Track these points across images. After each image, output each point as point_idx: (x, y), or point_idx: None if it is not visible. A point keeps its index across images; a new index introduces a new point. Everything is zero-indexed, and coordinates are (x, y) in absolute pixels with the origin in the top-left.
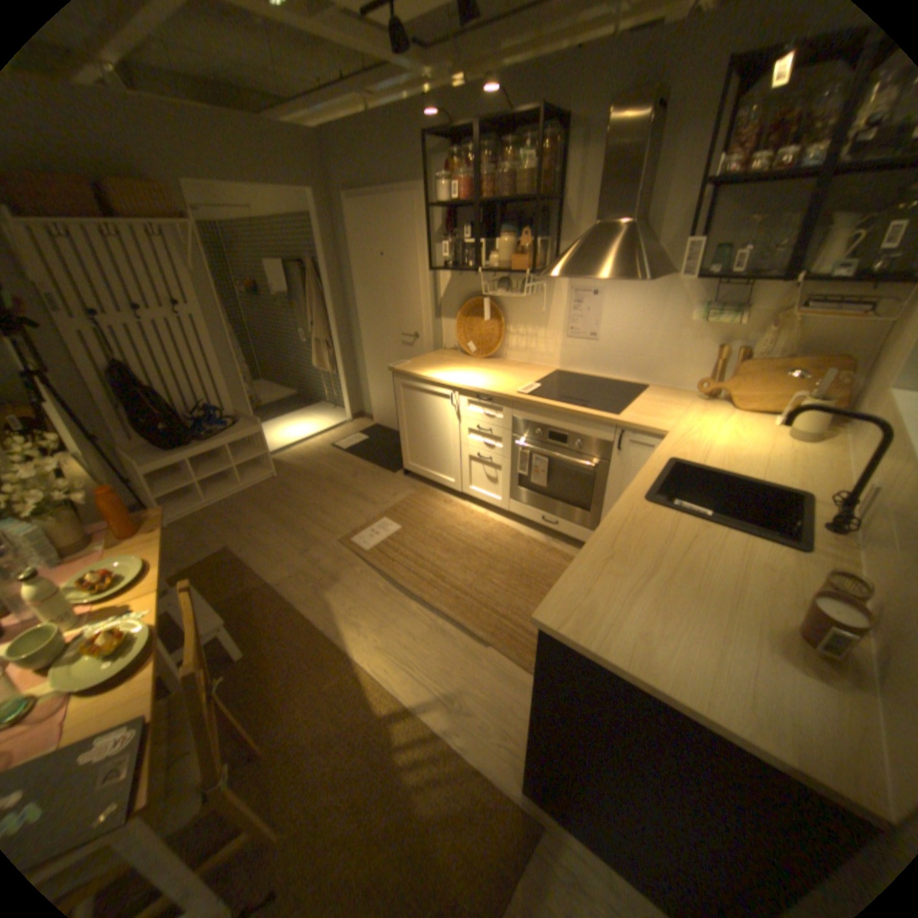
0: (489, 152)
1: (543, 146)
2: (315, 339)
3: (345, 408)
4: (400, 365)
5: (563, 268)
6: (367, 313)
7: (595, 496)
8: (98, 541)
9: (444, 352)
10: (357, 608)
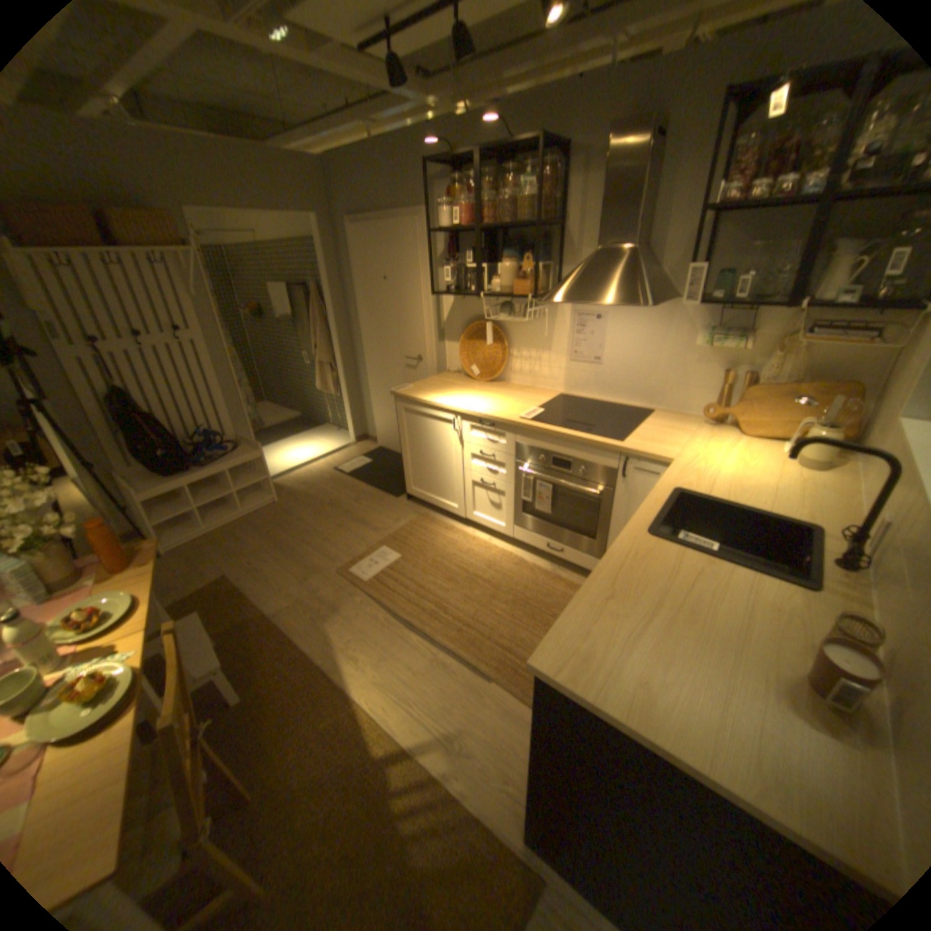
0: (490, 178)
1: (543, 172)
2: (319, 362)
3: (348, 431)
4: (402, 389)
5: (564, 293)
6: (370, 336)
7: (600, 523)
8: (87, 575)
9: (447, 375)
10: (355, 640)
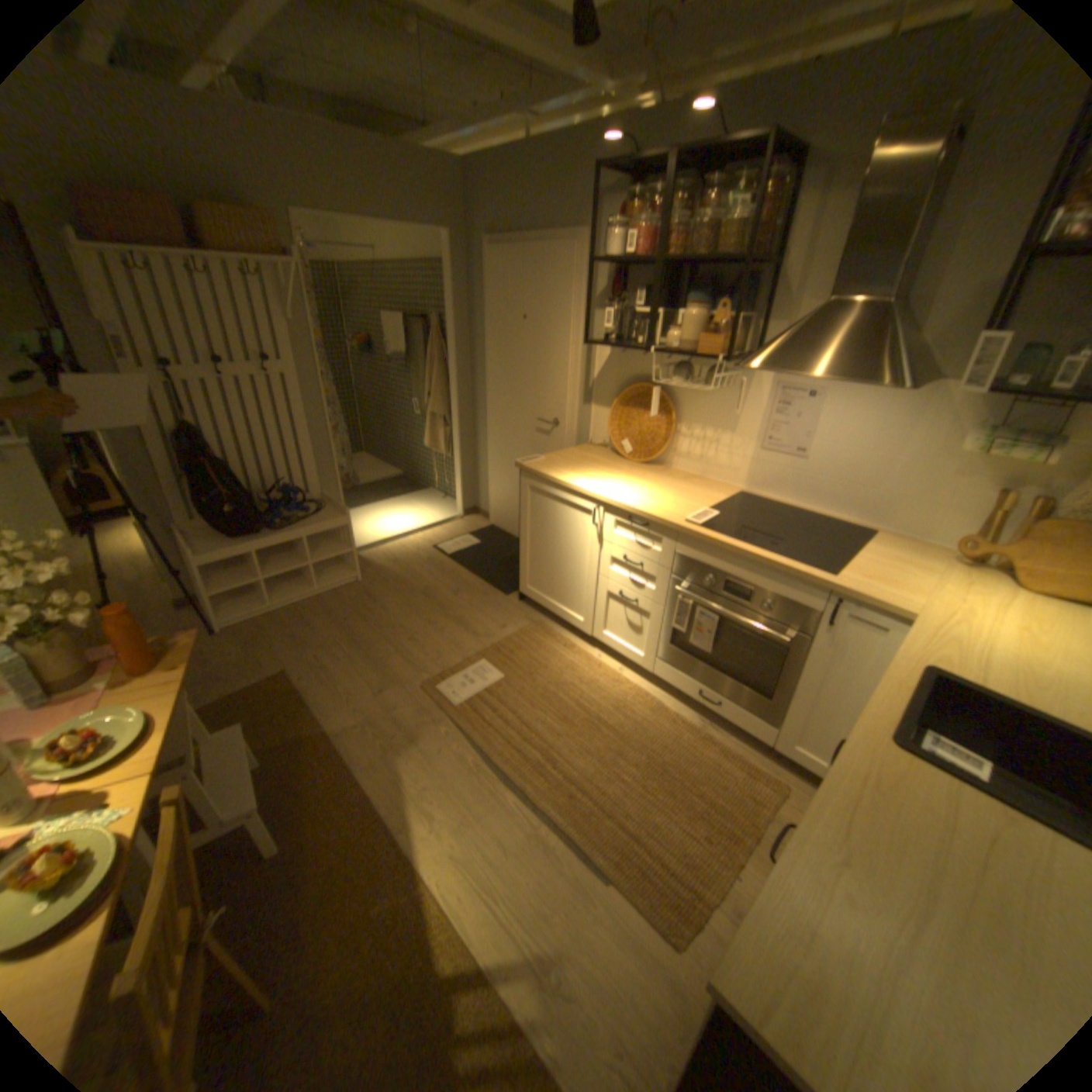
0: (684, 193)
1: (763, 187)
2: (431, 412)
3: (456, 500)
4: (531, 461)
5: (776, 357)
6: (497, 387)
7: (783, 679)
8: (101, 672)
9: (589, 448)
10: (434, 788)
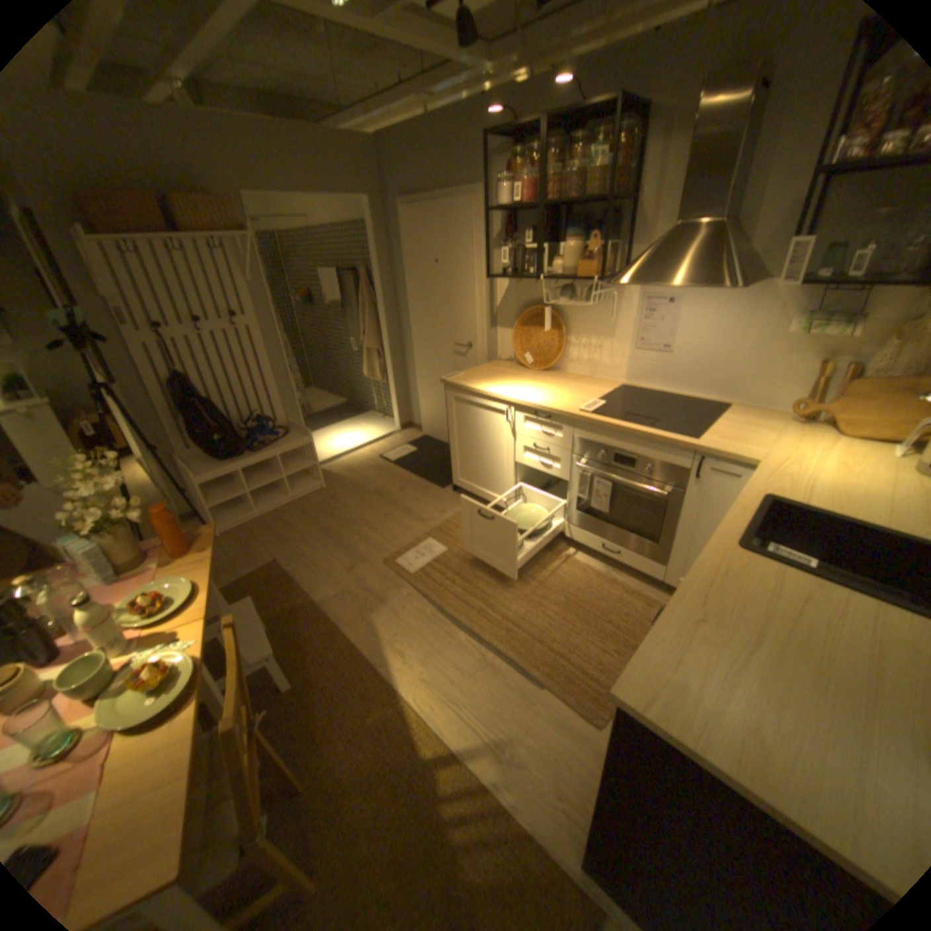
0: (555, 150)
1: (617, 139)
2: (366, 348)
3: (394, 418)
4: (452, 377)
5: (637, 273)
6: (419, 322)
7: (665, 526)
8: (150, 558)
9: (498, 363)
10: (402, 634)
